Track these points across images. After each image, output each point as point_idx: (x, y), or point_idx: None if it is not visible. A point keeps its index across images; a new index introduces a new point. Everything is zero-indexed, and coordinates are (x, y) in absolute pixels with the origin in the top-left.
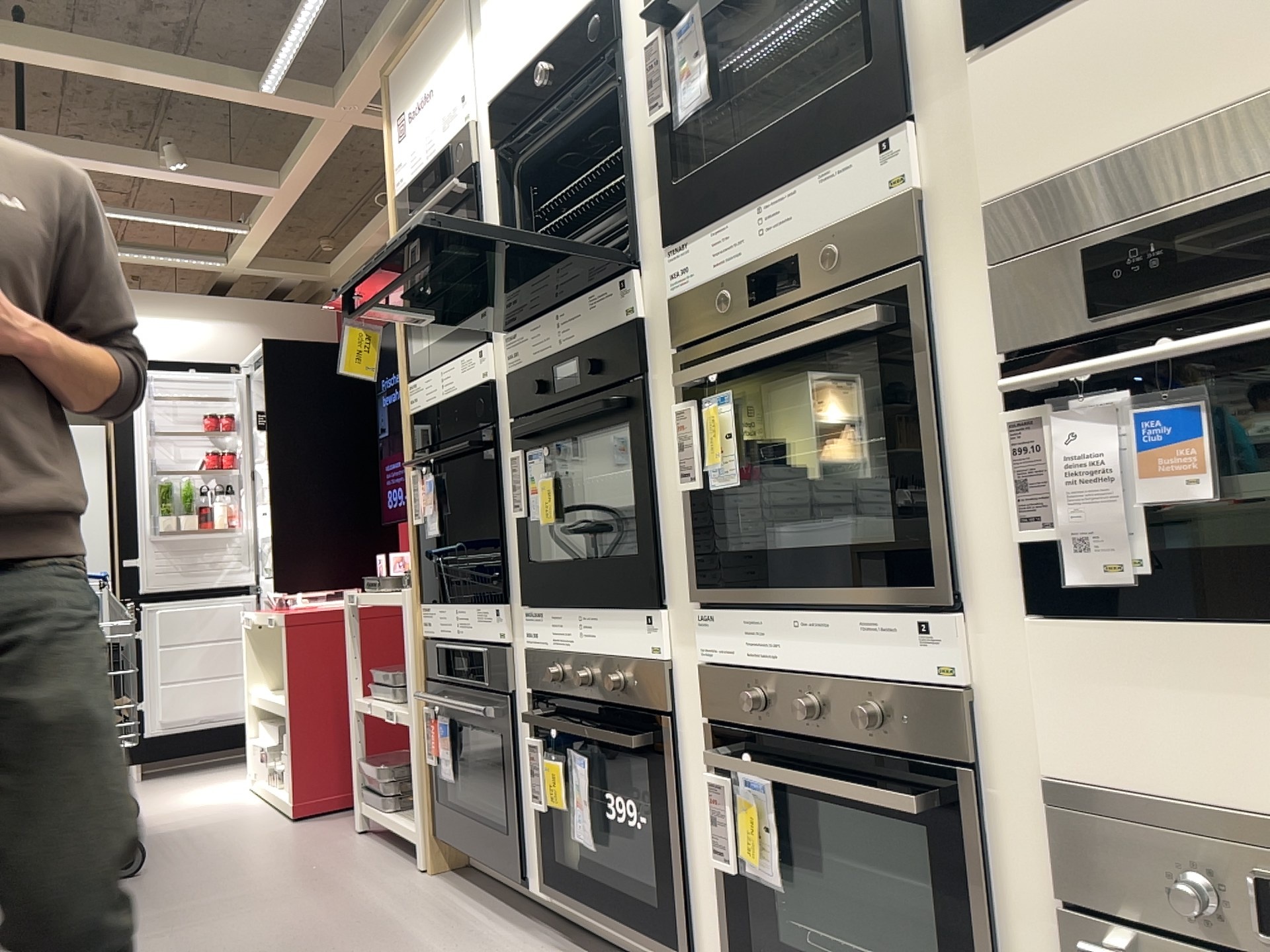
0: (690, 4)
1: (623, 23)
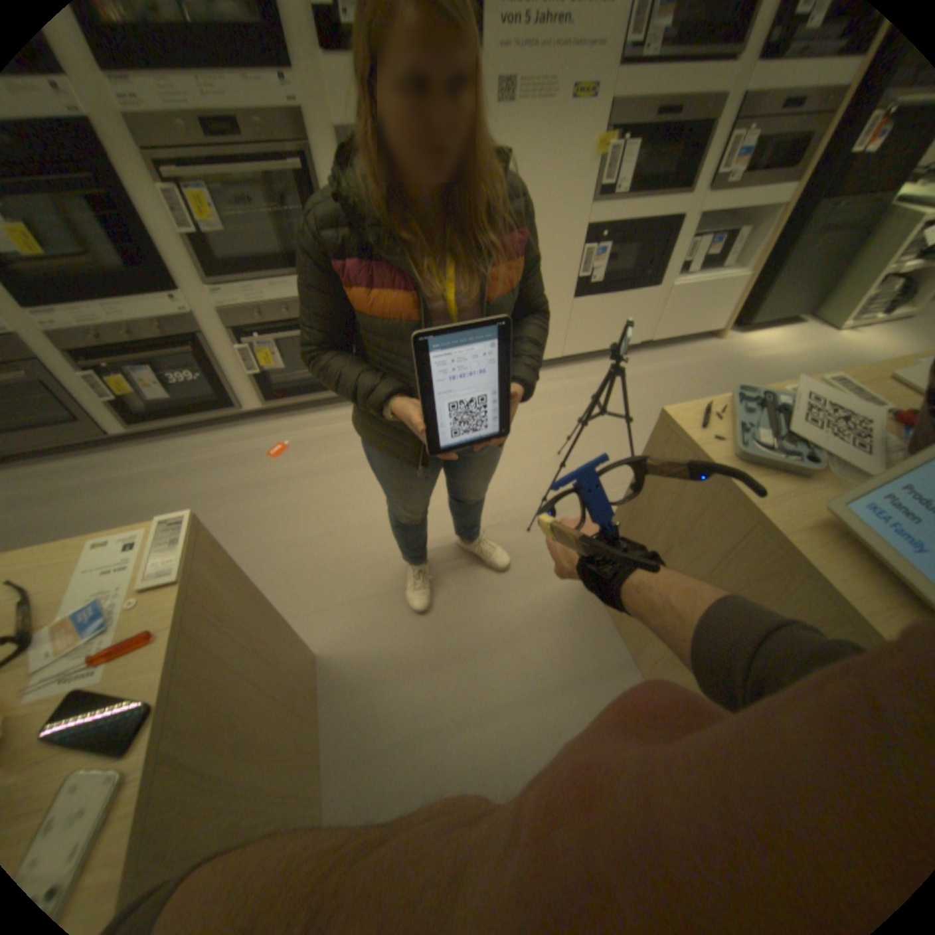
0: None
1: None
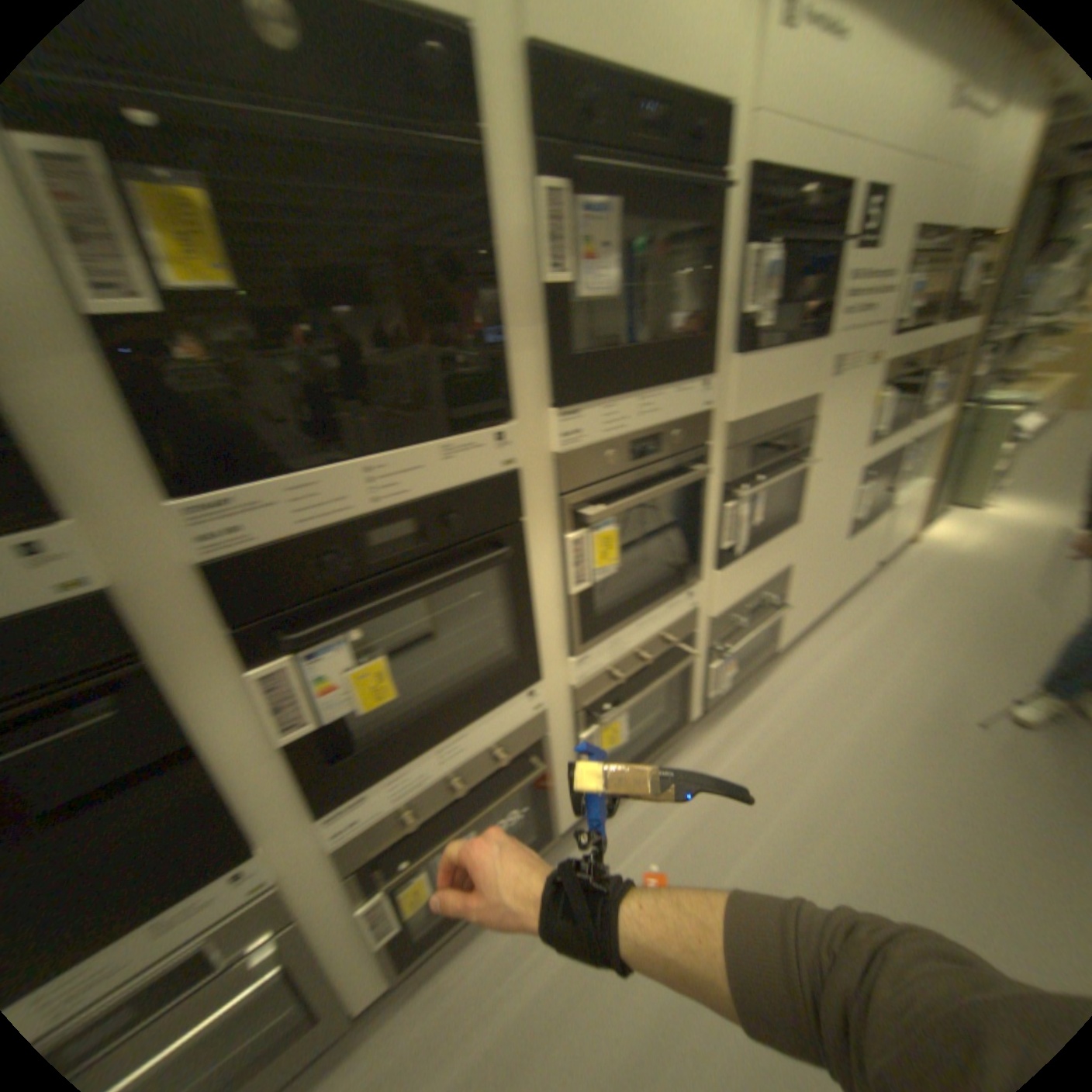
0: (603, 184)
1: (487, 103)
